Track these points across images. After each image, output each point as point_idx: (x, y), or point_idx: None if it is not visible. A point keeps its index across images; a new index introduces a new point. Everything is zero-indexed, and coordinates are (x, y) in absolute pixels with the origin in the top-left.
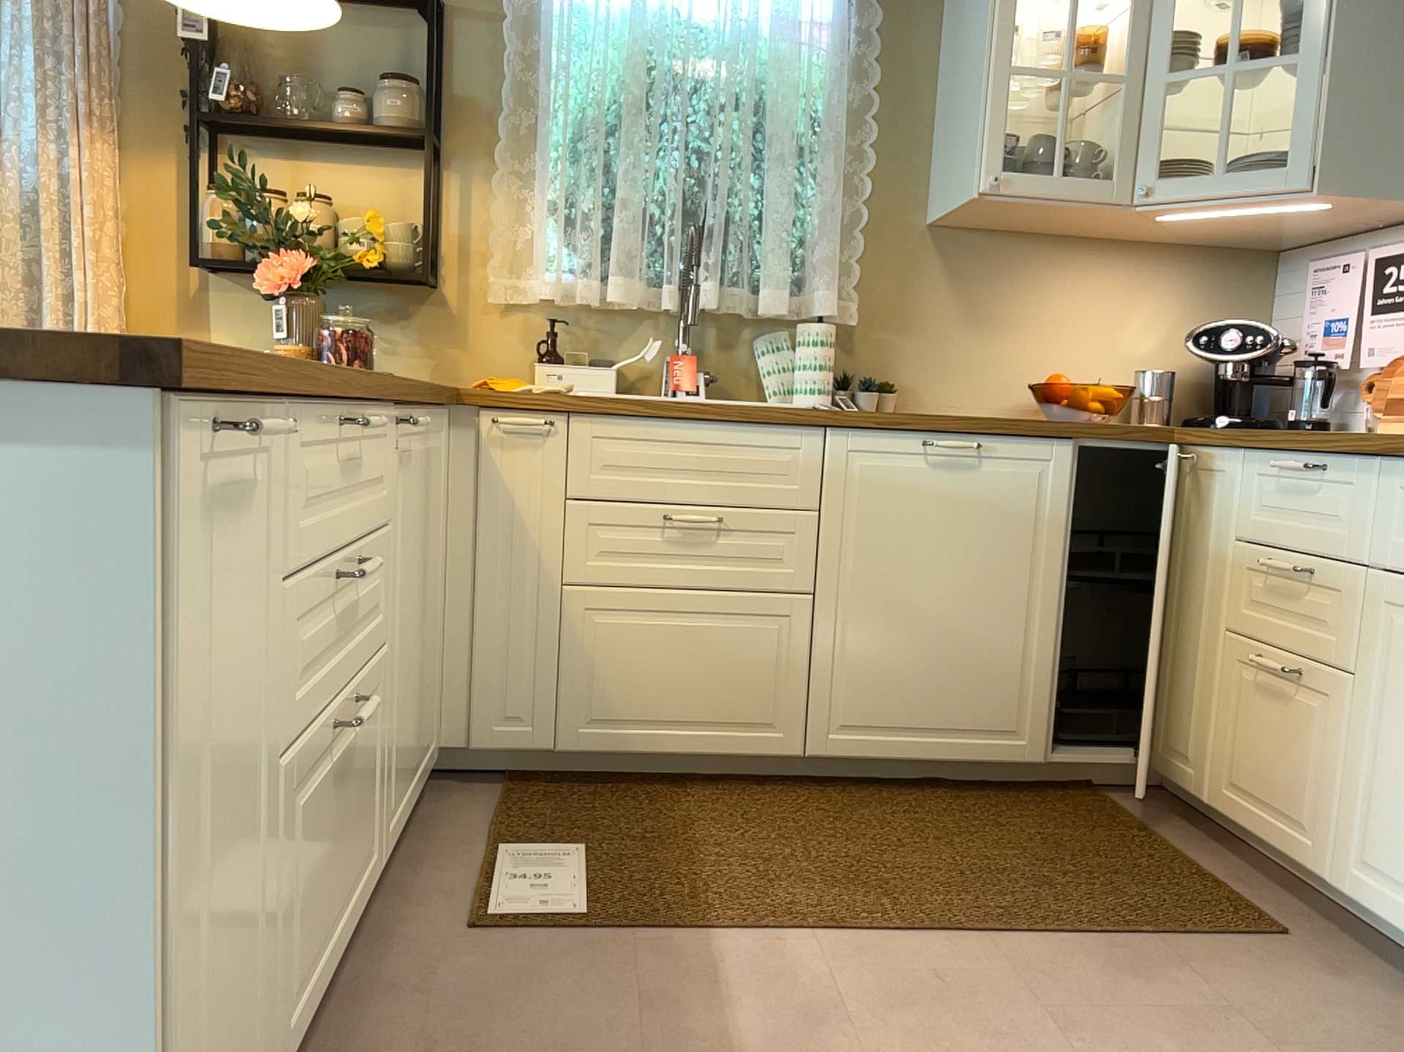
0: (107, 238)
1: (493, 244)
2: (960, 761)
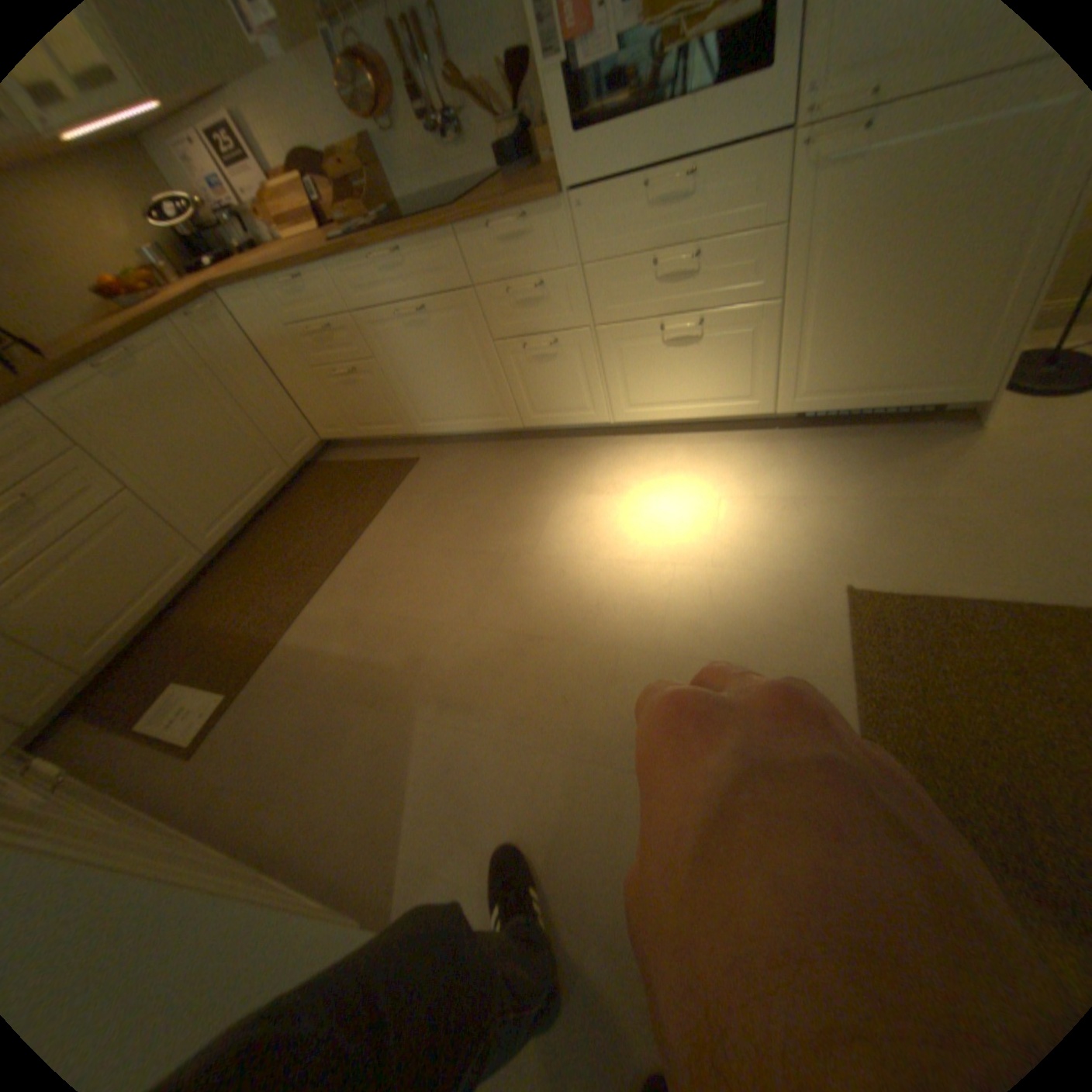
0: None
1: None
2: (262, 498)
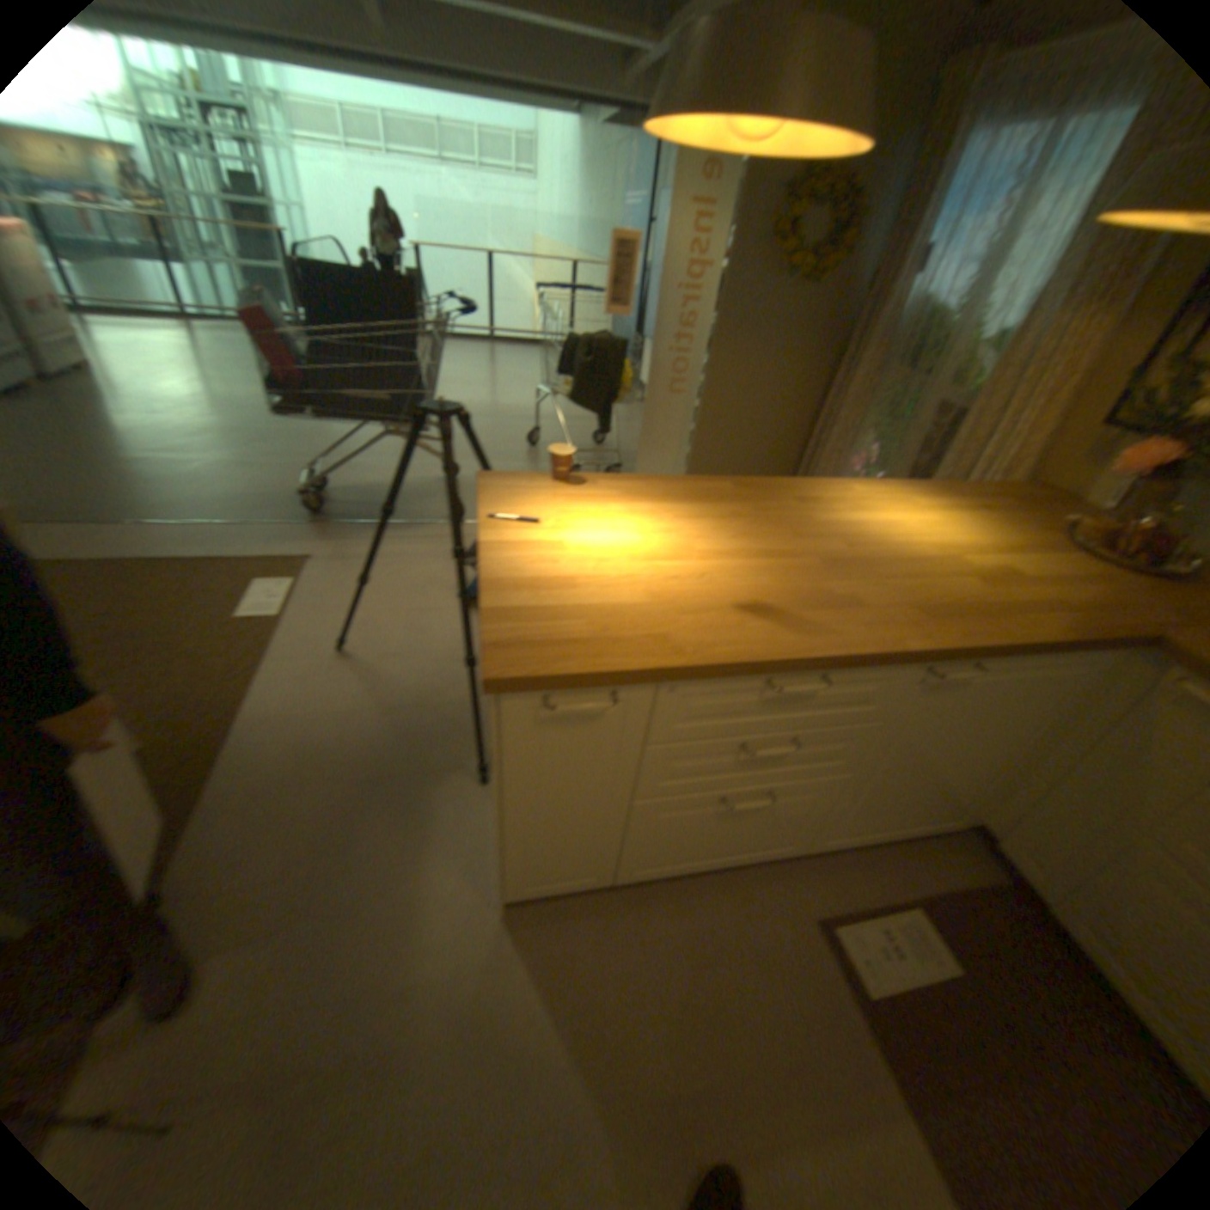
0: (1062, 385)
1: None
2: None
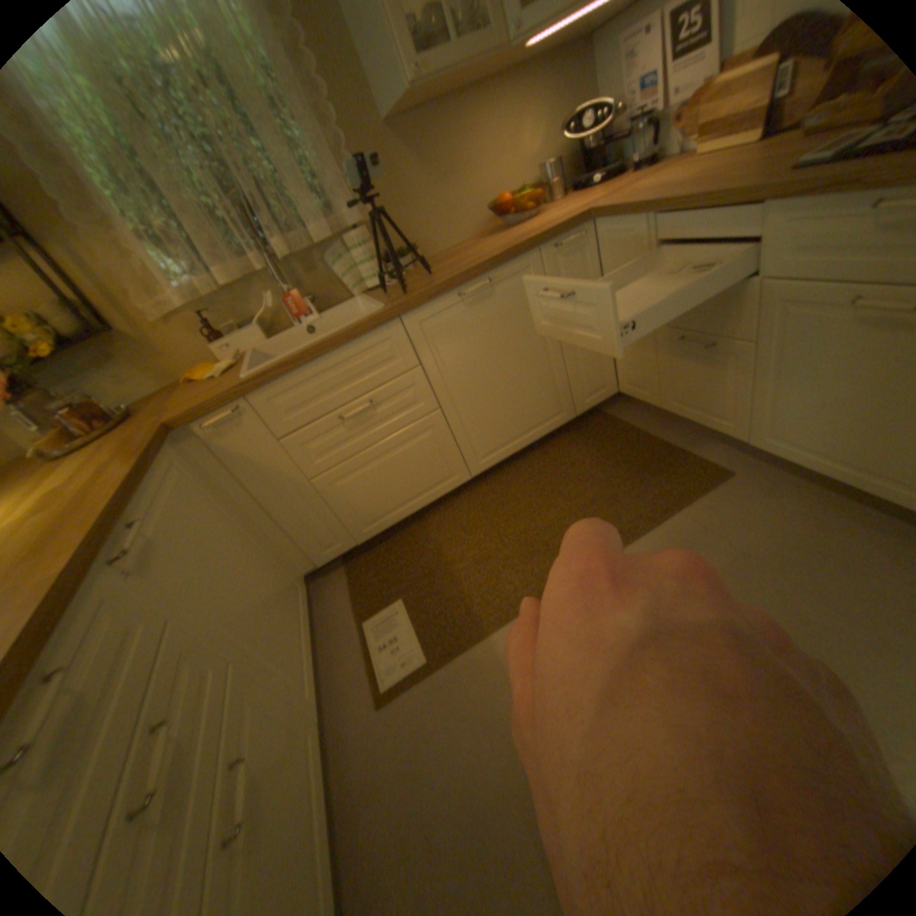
0: None
1: (120, 281)
2: (538, 437)
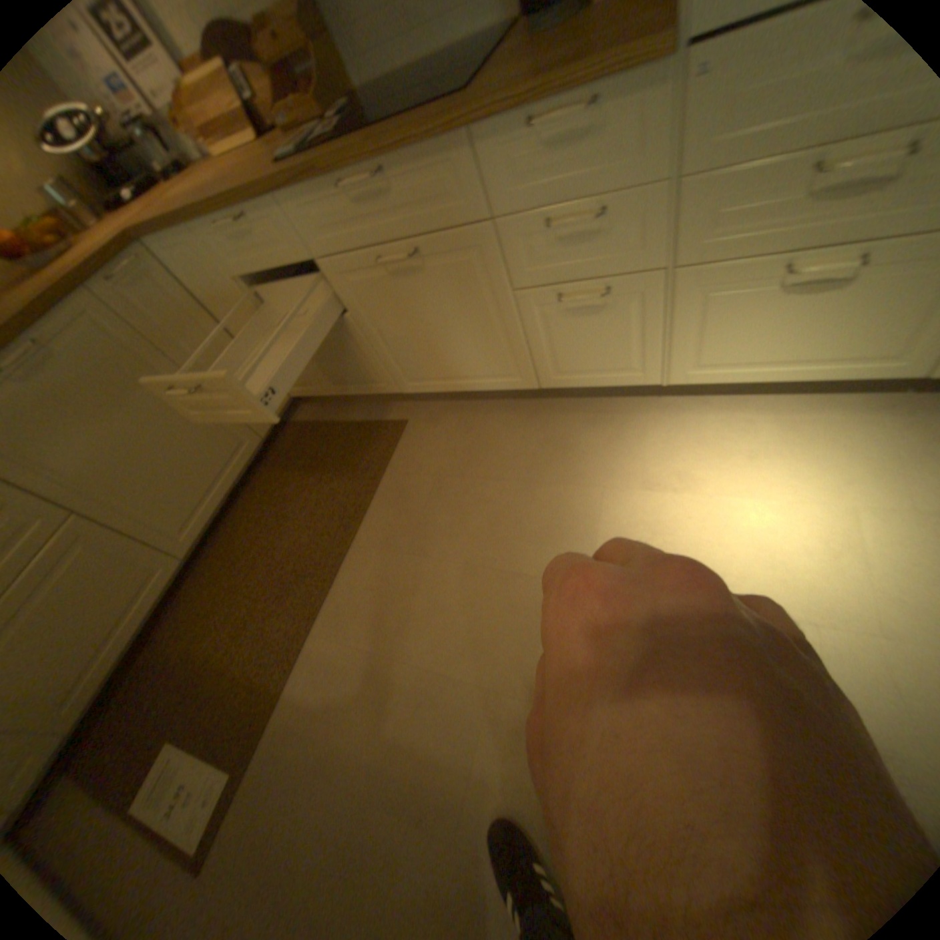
0: None
1: None
2: (237, 478)
